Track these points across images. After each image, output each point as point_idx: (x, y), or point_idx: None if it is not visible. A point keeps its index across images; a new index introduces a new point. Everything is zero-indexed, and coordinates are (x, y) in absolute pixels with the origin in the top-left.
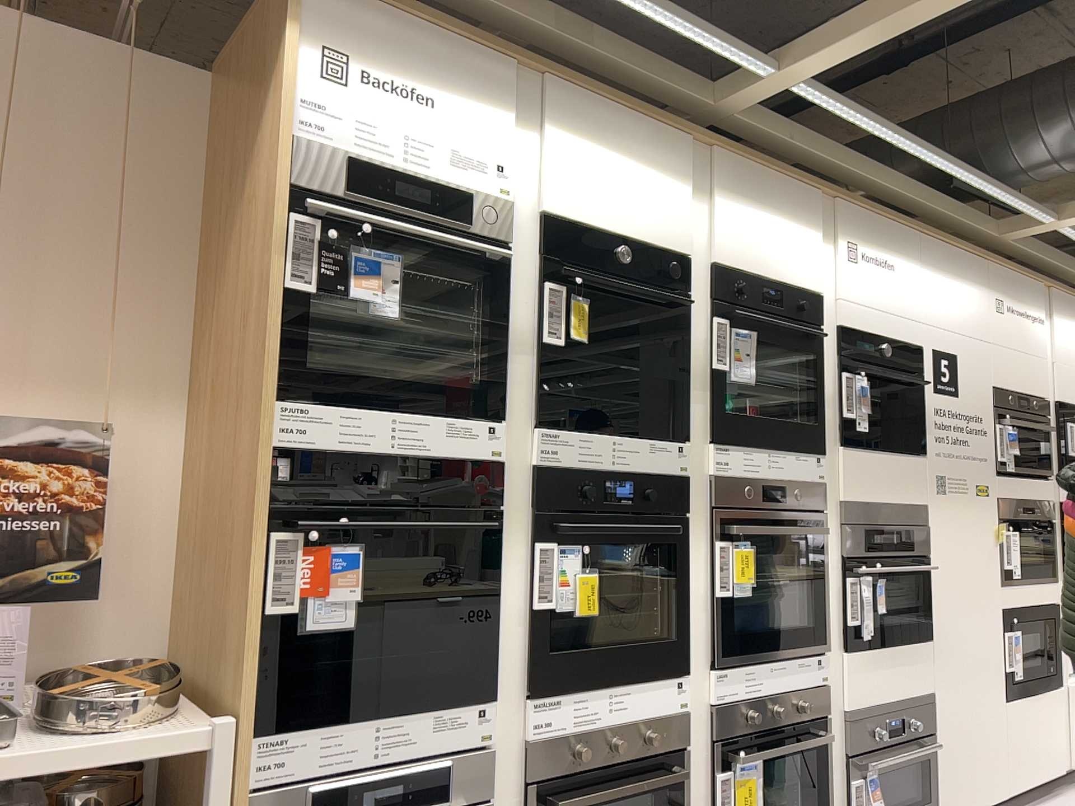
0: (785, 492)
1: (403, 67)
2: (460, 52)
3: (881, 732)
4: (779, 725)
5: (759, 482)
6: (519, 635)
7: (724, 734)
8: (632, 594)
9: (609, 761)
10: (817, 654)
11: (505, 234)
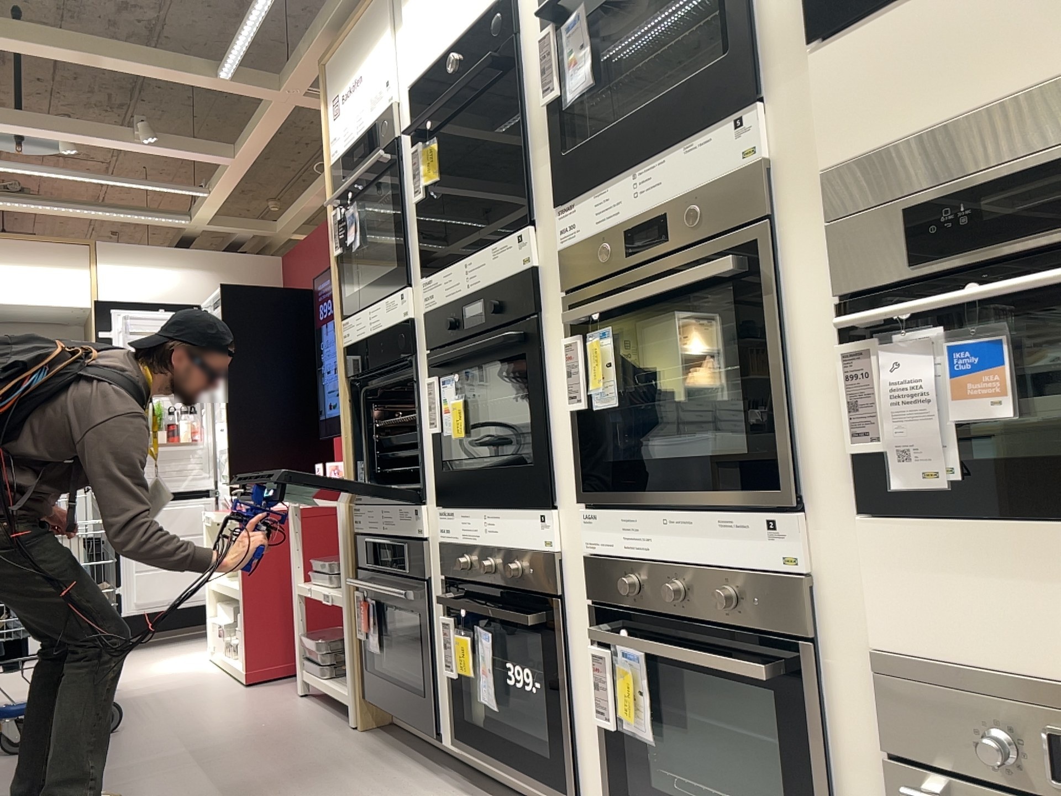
0: (670, 222)
1: (350, 73)
2: (364, 24)
3: (995, 751)
4: (691, 618)
5: (625, 226)
6: (433, 456)
7: (601, 599)
8: (517, 416)
9: (489, 583)
10: (777, 512)
11: (391, 135)
